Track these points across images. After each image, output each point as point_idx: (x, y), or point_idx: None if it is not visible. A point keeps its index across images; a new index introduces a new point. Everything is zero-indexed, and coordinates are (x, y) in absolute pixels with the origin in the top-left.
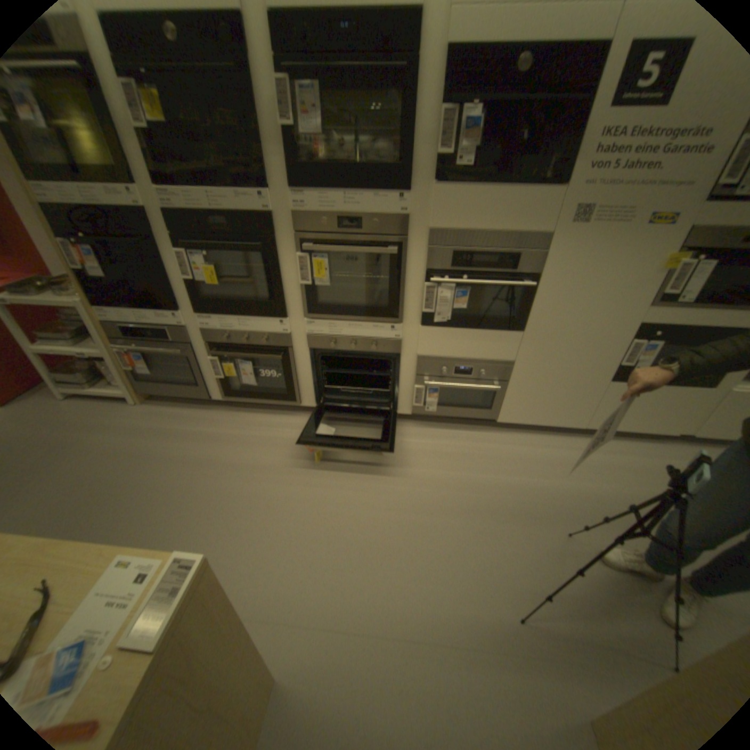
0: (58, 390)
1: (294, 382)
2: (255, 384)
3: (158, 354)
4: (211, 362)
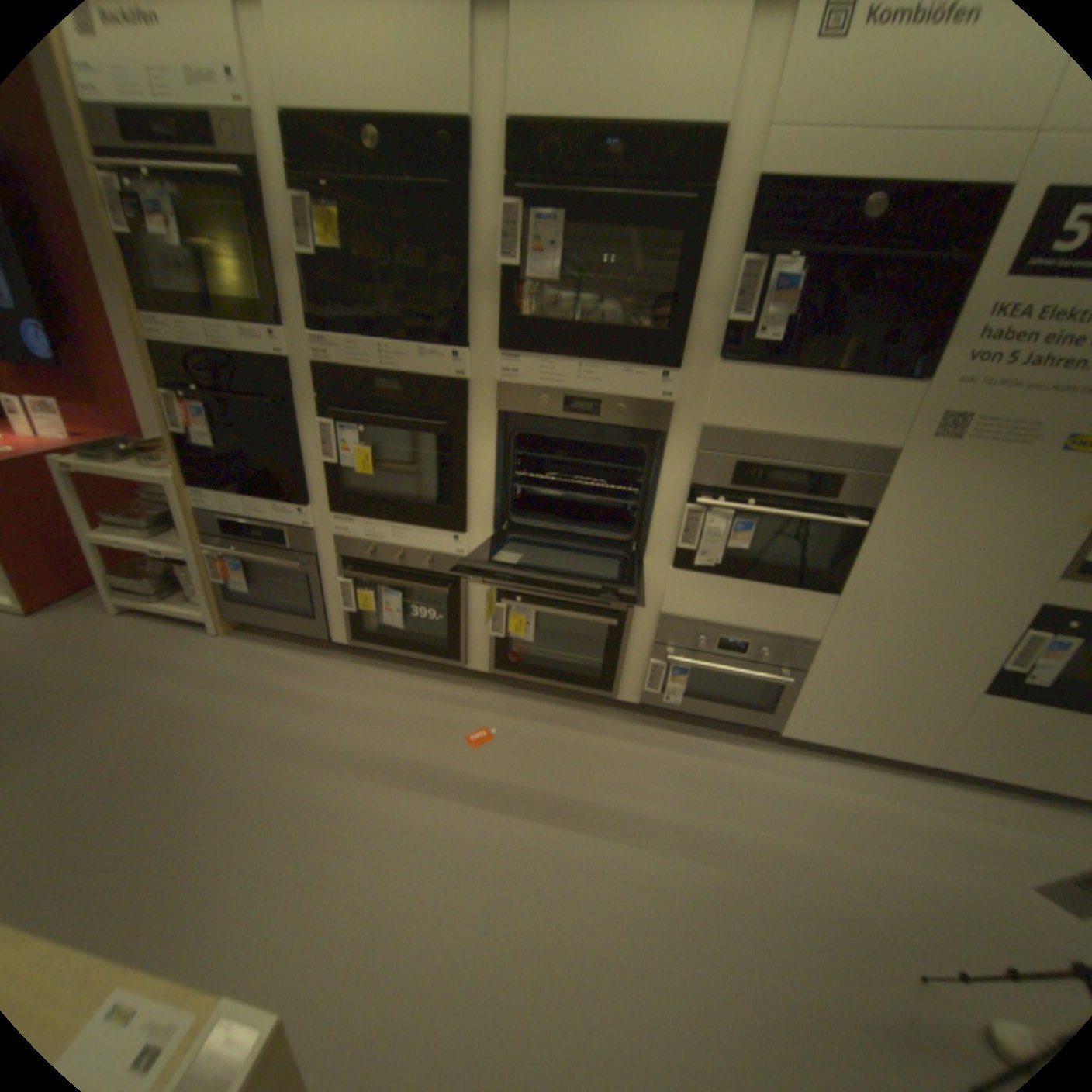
0: (115, 599)
1: (462, 631)
2: (402, 626)
3: (268, 564)
4: (343, 585)
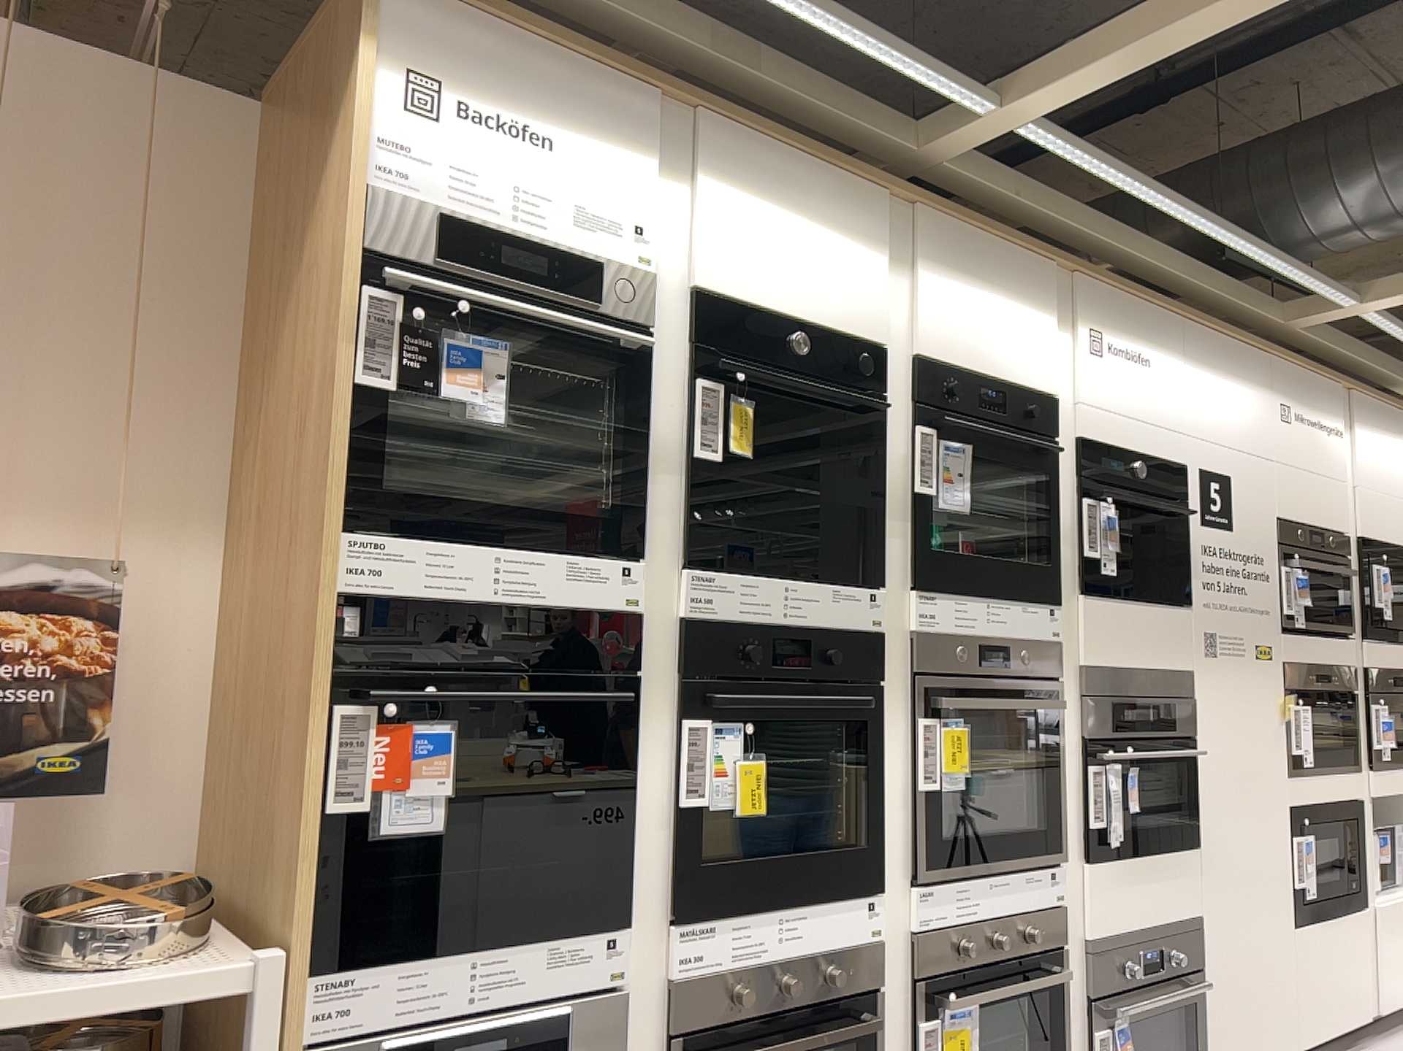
0: None
1: None
2: None
3: None
4: None
